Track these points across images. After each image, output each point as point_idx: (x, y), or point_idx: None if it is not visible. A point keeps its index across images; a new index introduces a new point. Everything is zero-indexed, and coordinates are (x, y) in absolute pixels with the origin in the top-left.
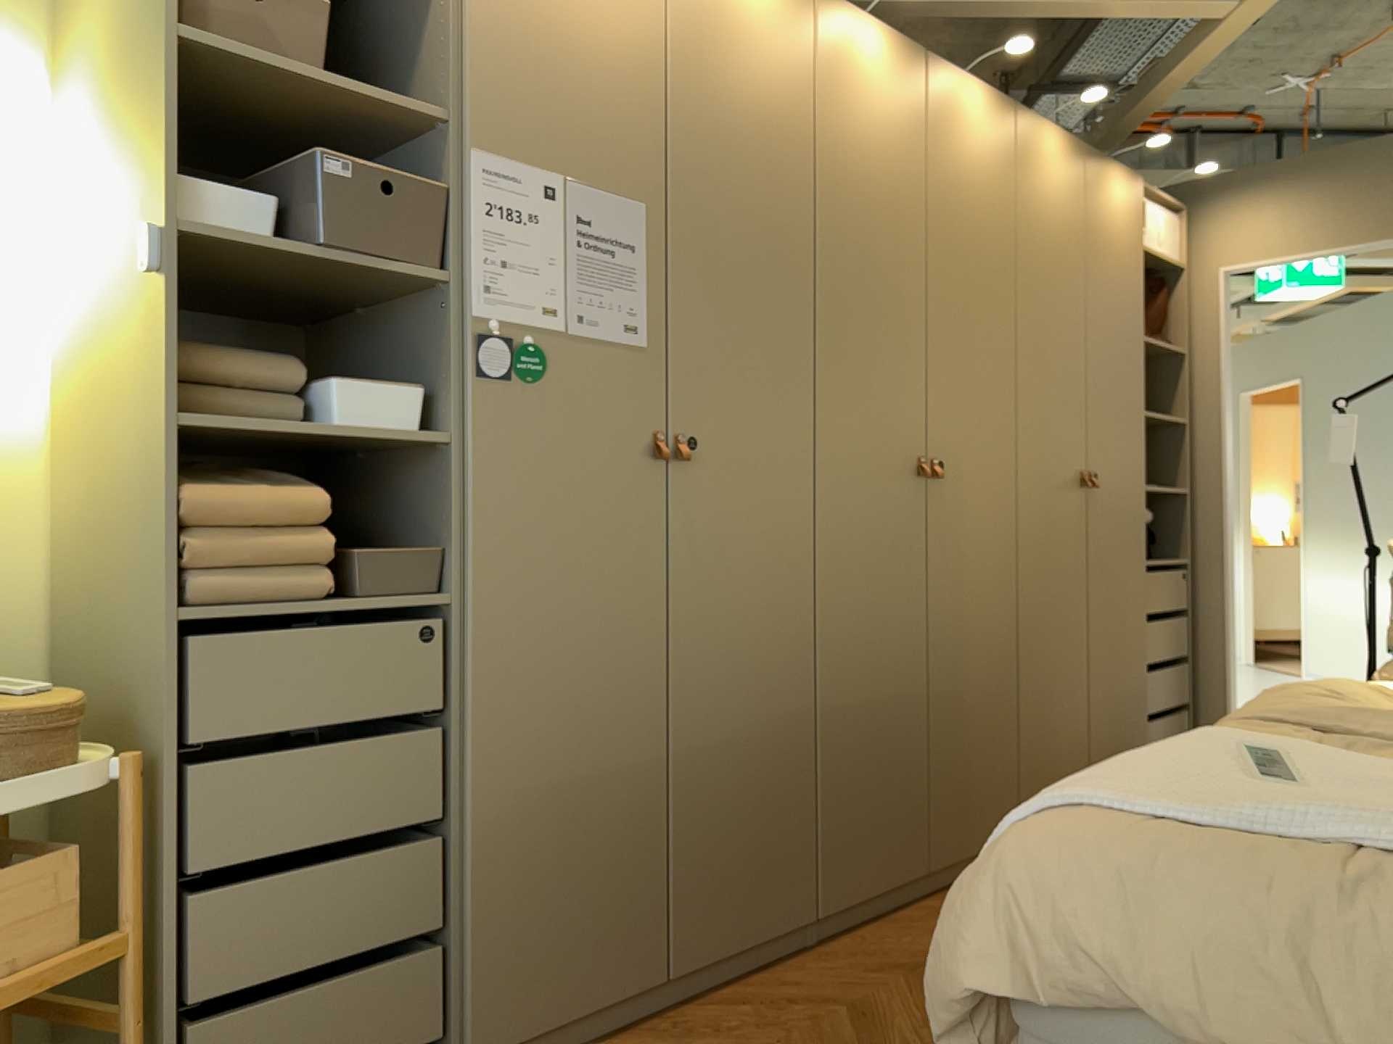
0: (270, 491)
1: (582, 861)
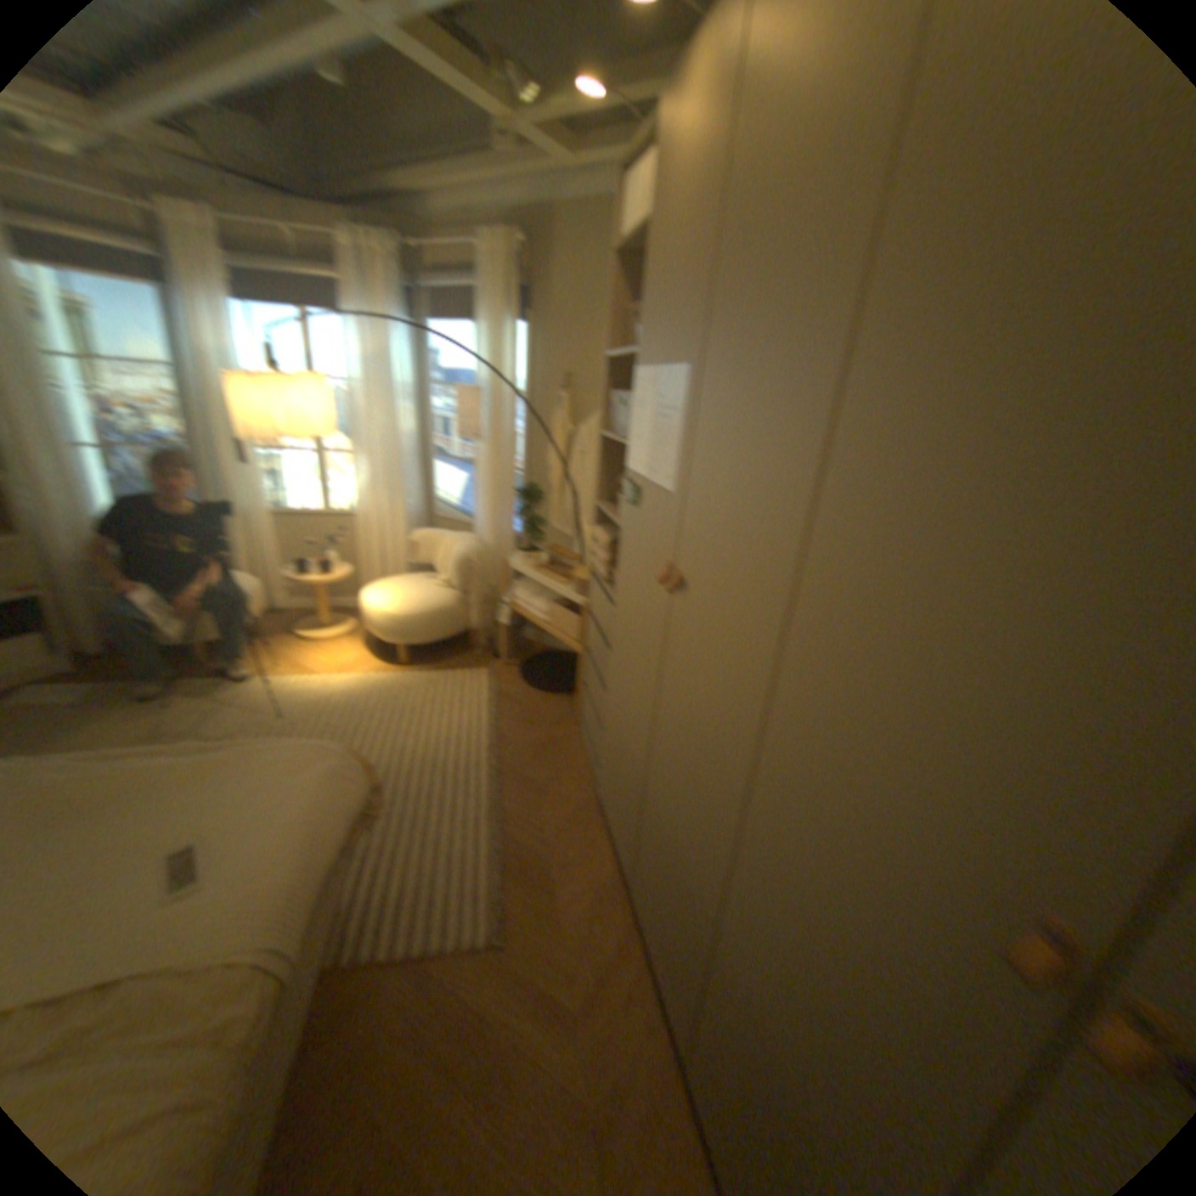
0: (602, 534)
1: (618, 772)
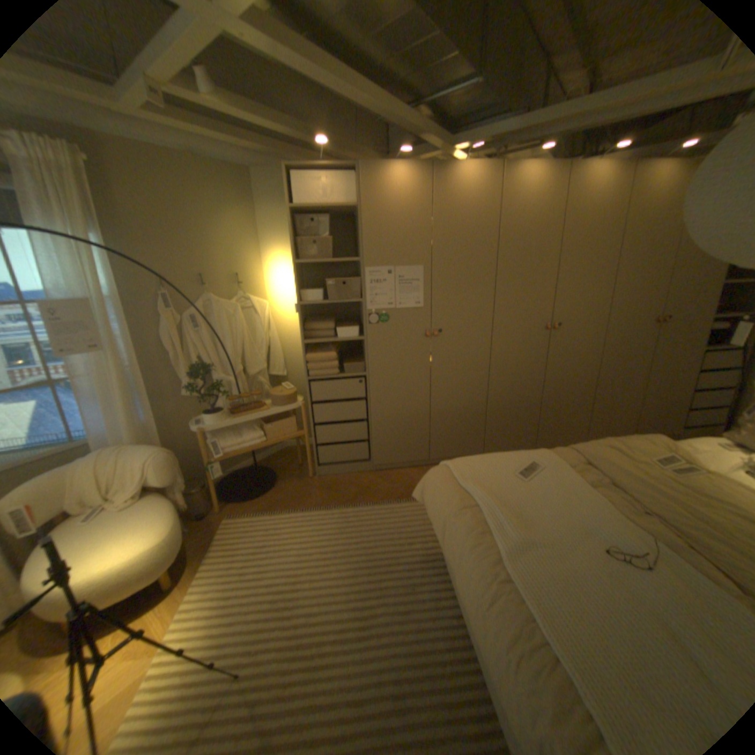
0: (324, 354)
1: (402, 431)
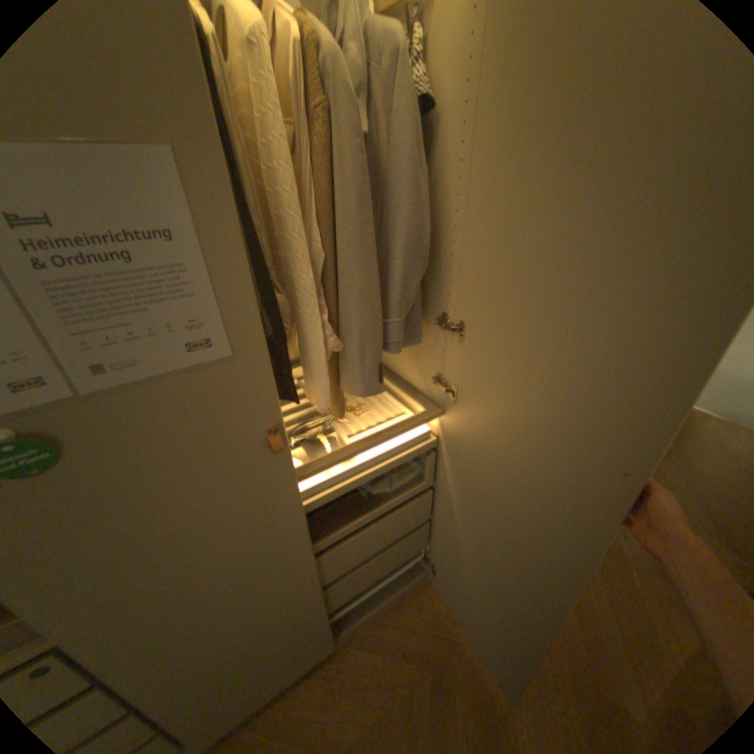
0: None
1: (262, 657)
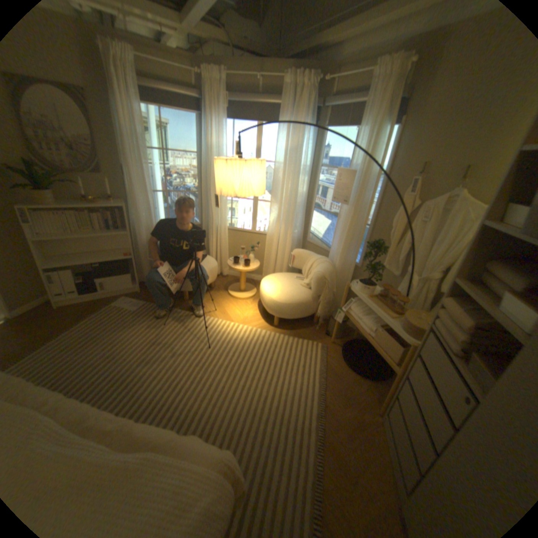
0: (465, 314)
1: None
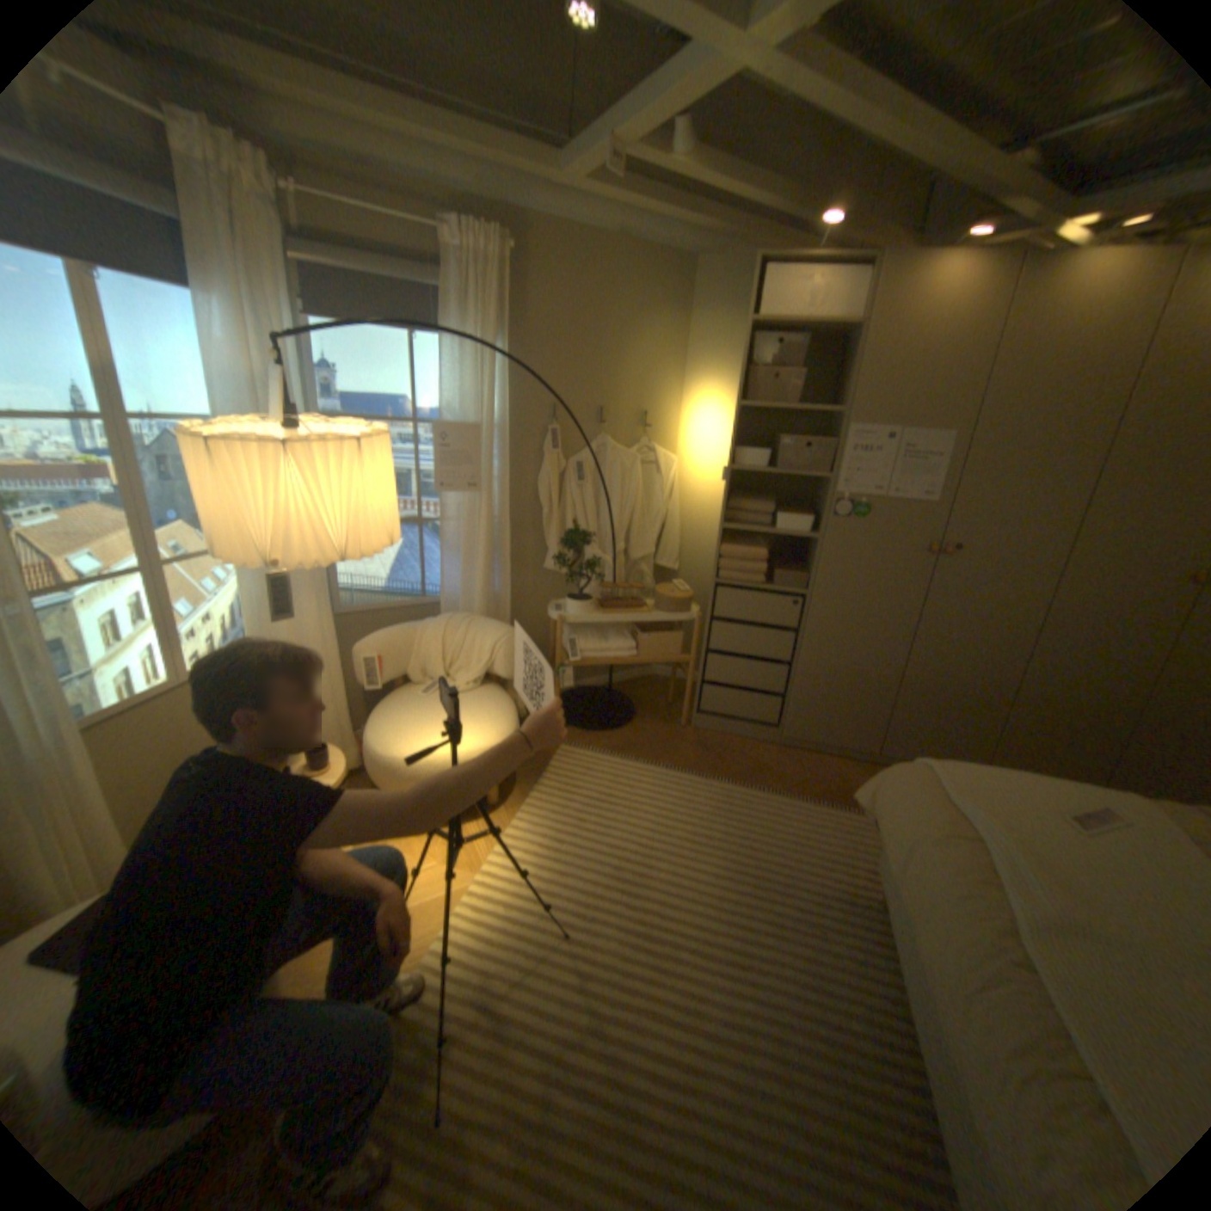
0: (749, 549)
1: (846, 696)
